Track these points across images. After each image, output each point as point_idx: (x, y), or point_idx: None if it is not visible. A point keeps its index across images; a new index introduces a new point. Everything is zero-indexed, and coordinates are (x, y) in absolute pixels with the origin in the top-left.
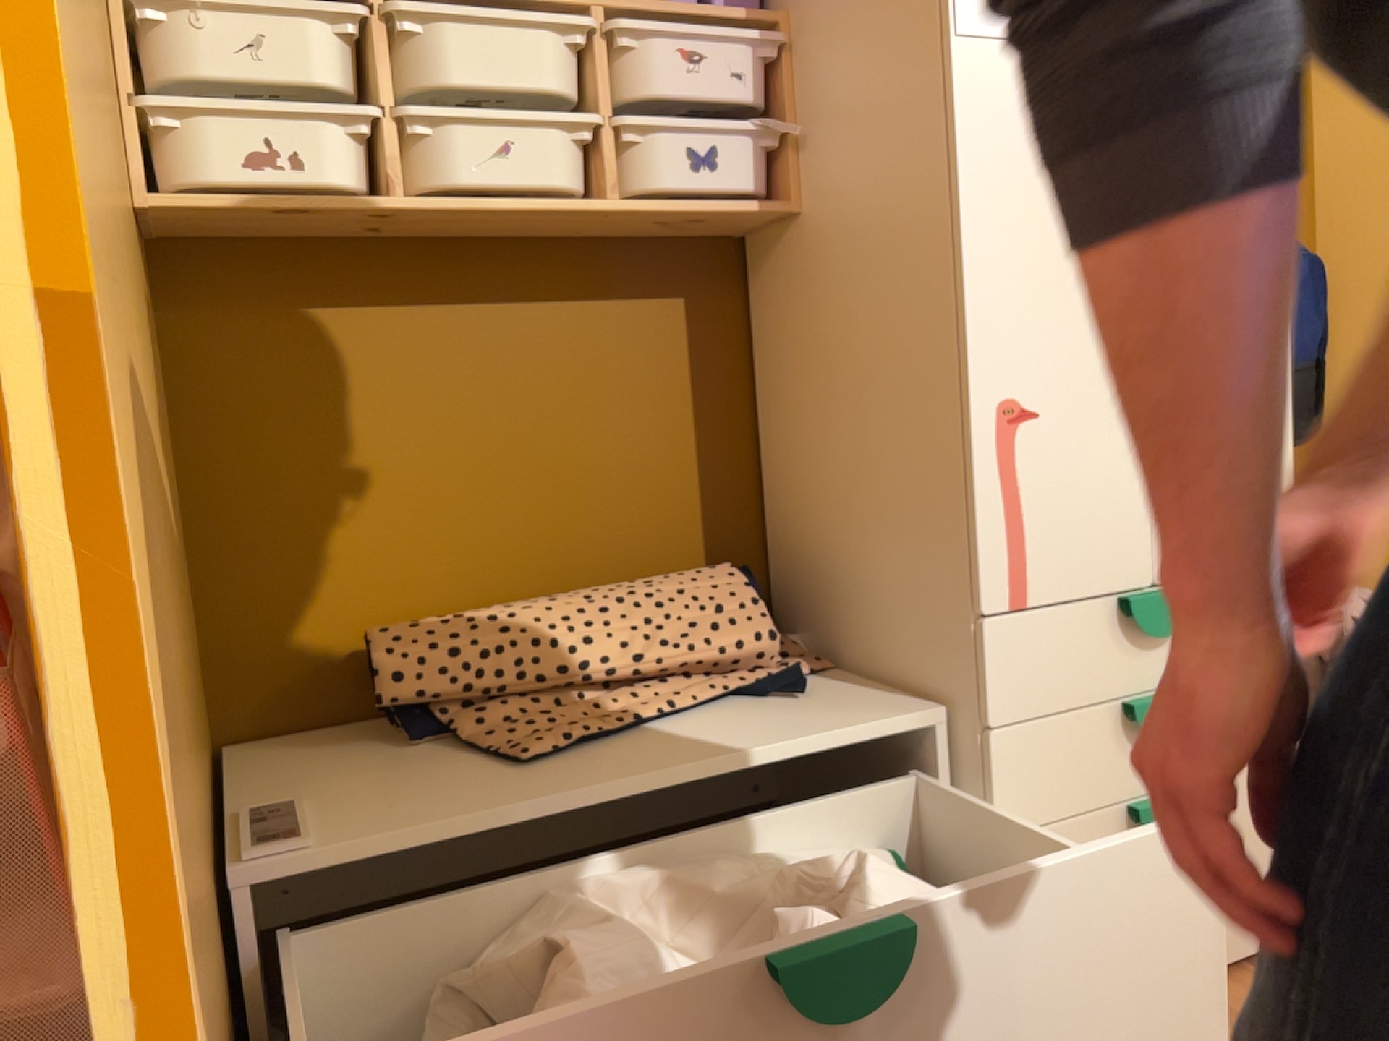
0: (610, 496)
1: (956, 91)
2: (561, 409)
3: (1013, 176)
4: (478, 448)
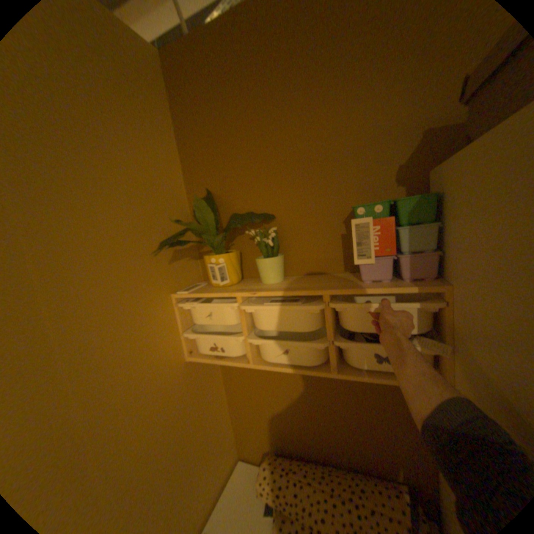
0: (356, 437)
1: None
2: (335, 403)
3: None
4: (304, 408)
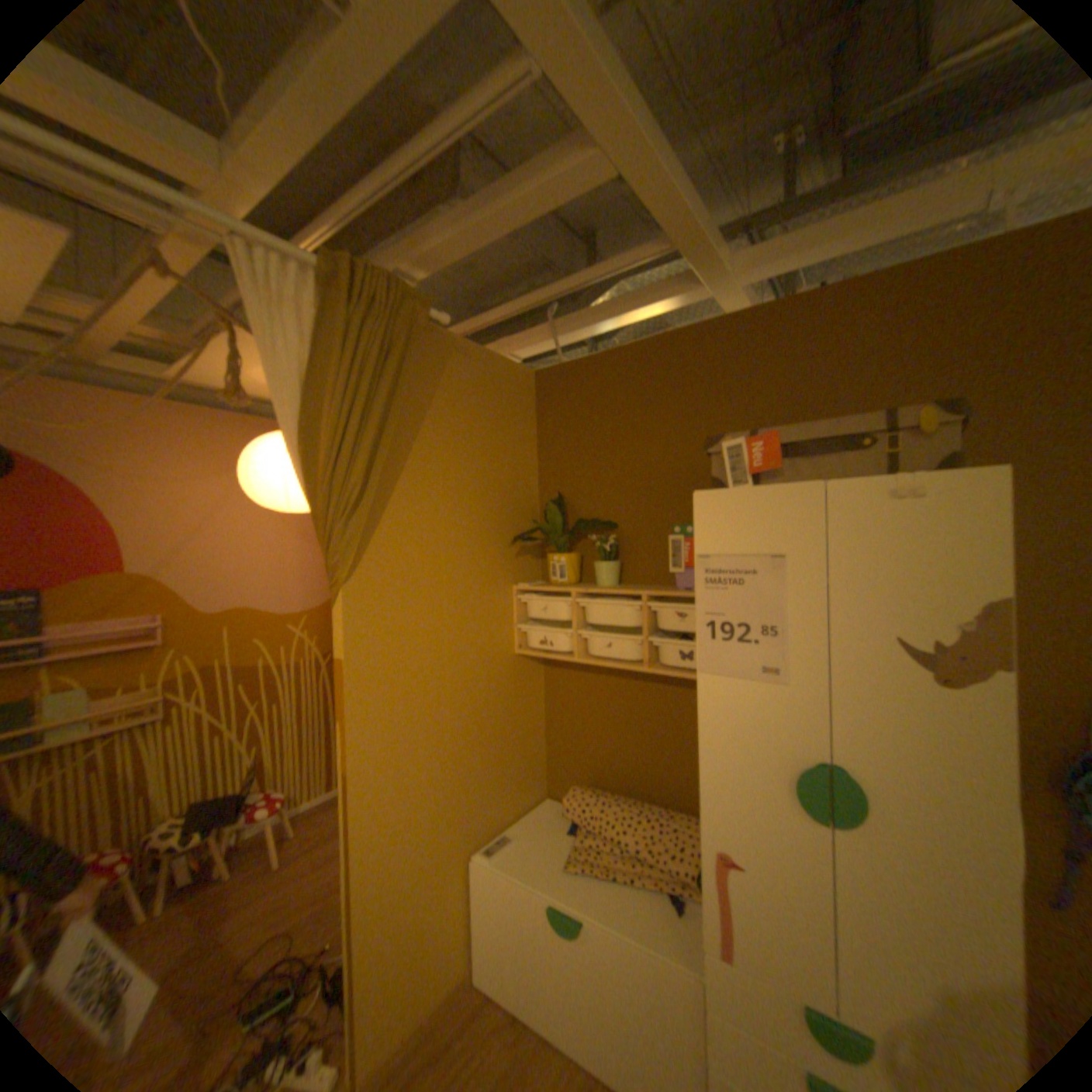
0: (676, 769)
1: (699, 695)
2: (658, 728)
3: (730, 743)
4: (626, 732)
